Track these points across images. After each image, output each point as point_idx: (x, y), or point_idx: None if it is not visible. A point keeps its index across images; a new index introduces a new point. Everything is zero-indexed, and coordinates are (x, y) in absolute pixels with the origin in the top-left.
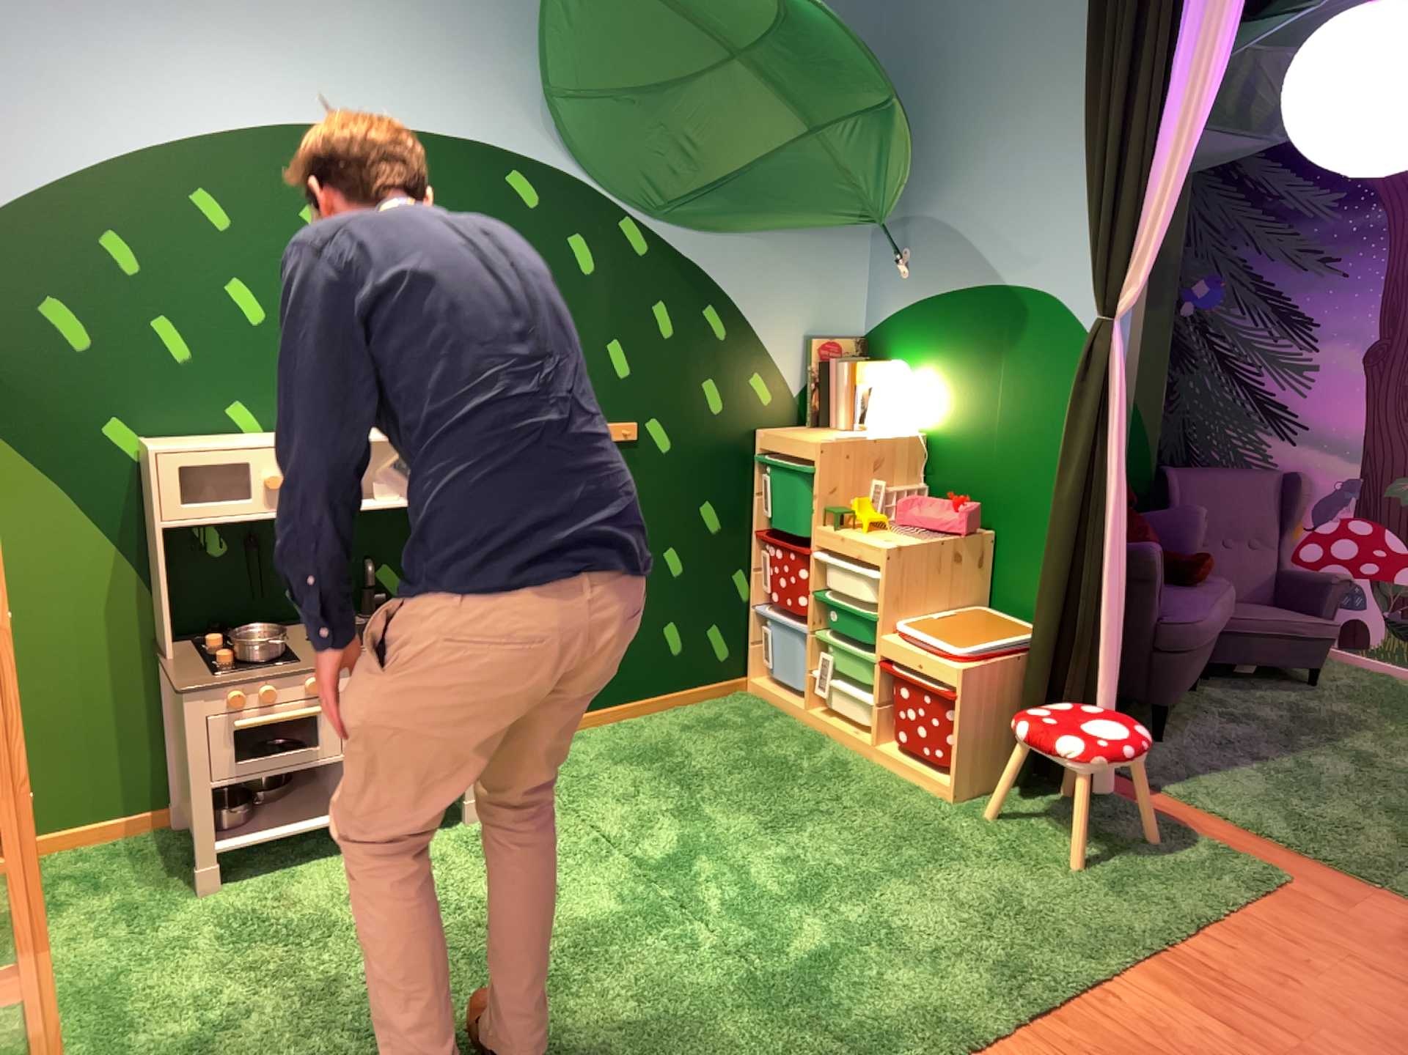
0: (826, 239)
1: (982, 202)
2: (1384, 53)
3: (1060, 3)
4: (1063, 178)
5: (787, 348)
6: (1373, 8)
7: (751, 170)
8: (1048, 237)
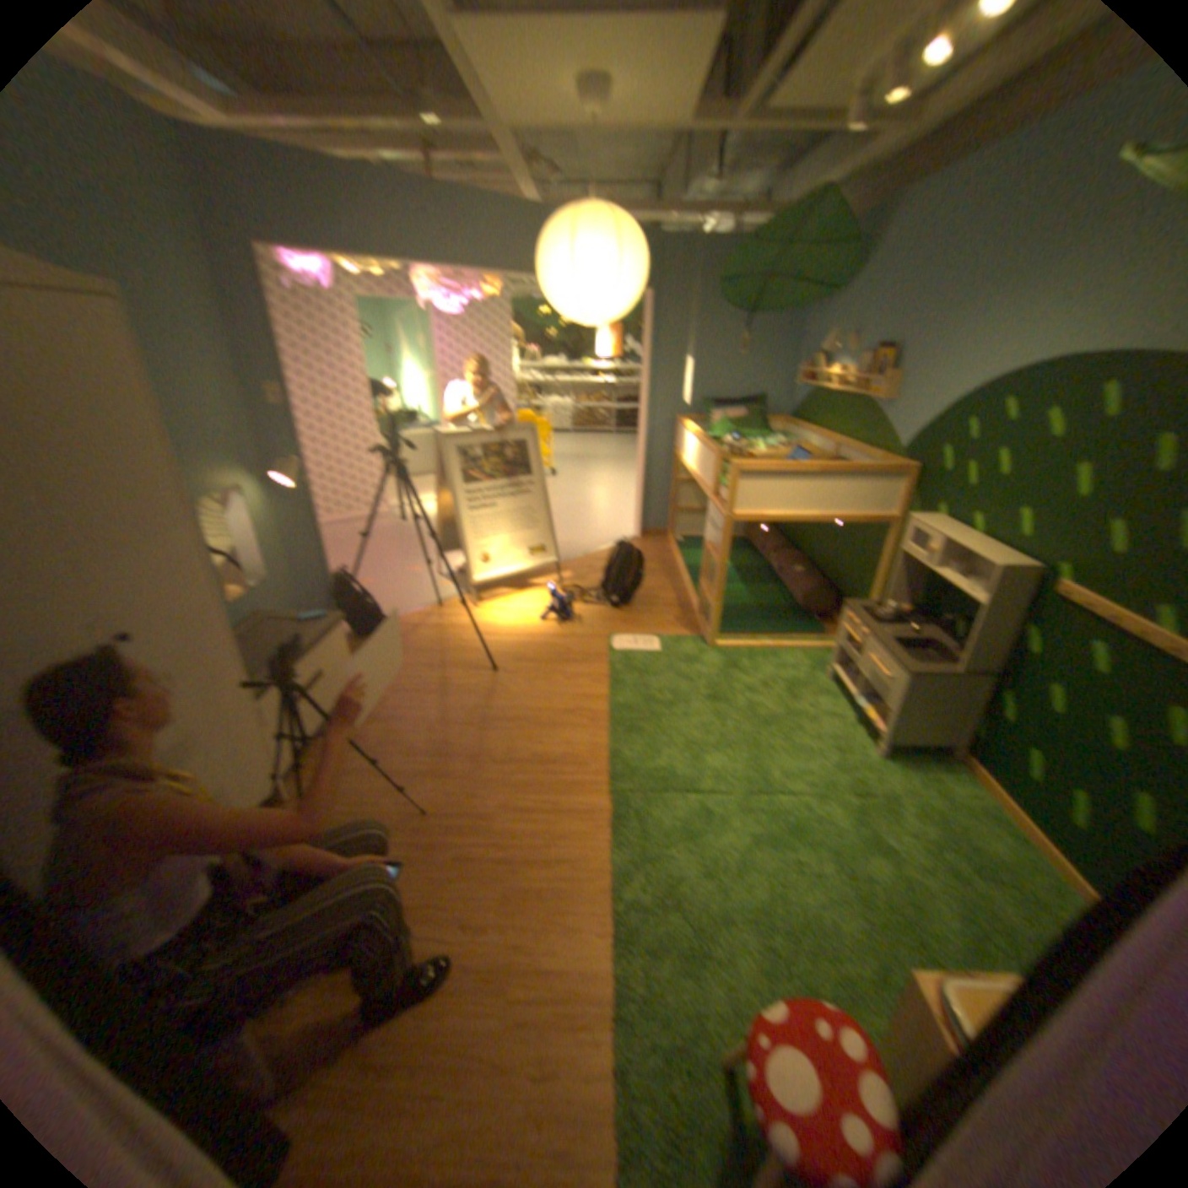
0: None
1: None
2: None
3: None
4: None
5: None
6: None
7: None
8: None
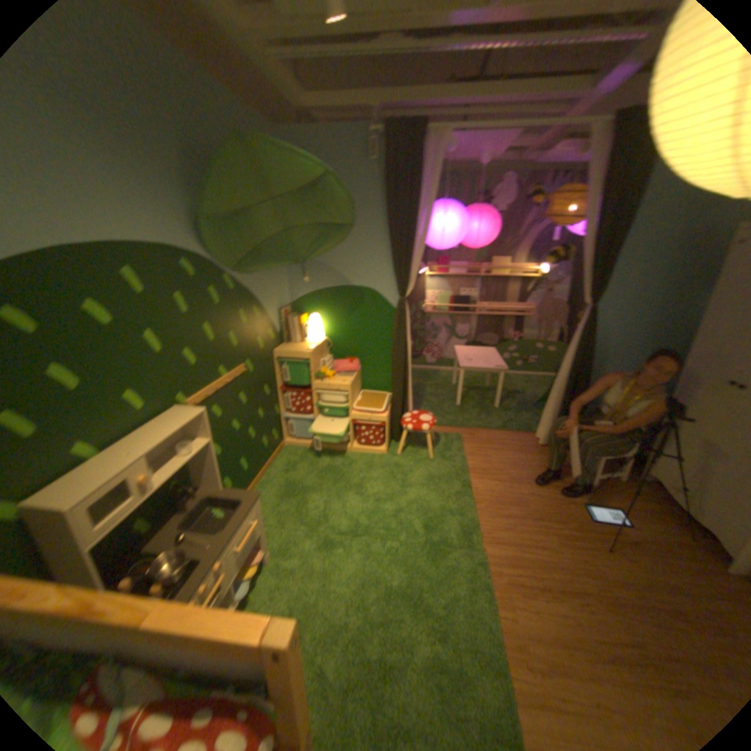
0: (276, 271)
1: (338, 257)
2: (454, 219)
3: (363, 188)
4: (371, 251)
5: (273, 317)
6: (446, 204)
7: (259, 247)
8: (367, 270)
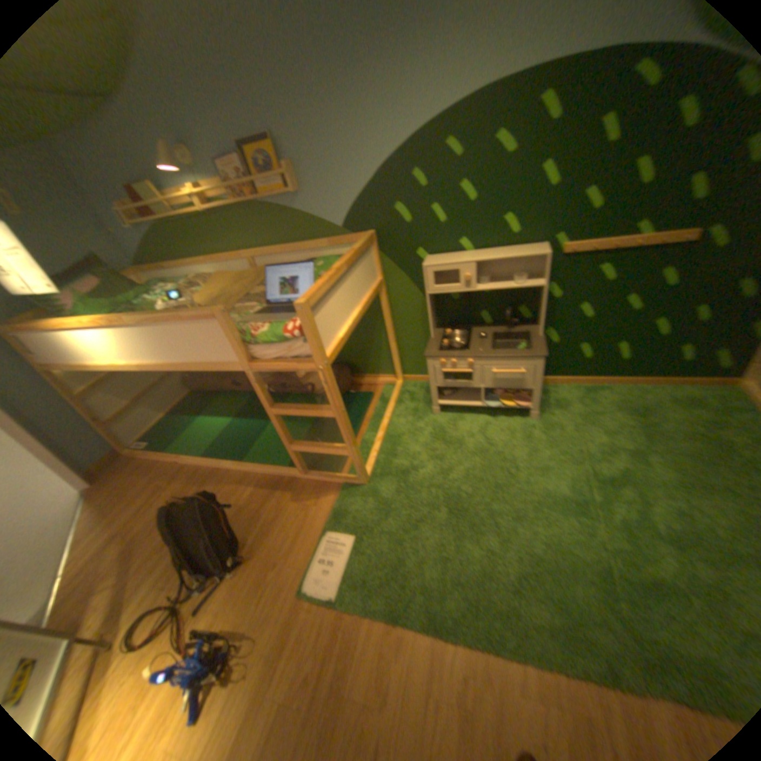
0: None
1: None
2: None
3: None
4: None
5: None
6: None
7: None
8: None
